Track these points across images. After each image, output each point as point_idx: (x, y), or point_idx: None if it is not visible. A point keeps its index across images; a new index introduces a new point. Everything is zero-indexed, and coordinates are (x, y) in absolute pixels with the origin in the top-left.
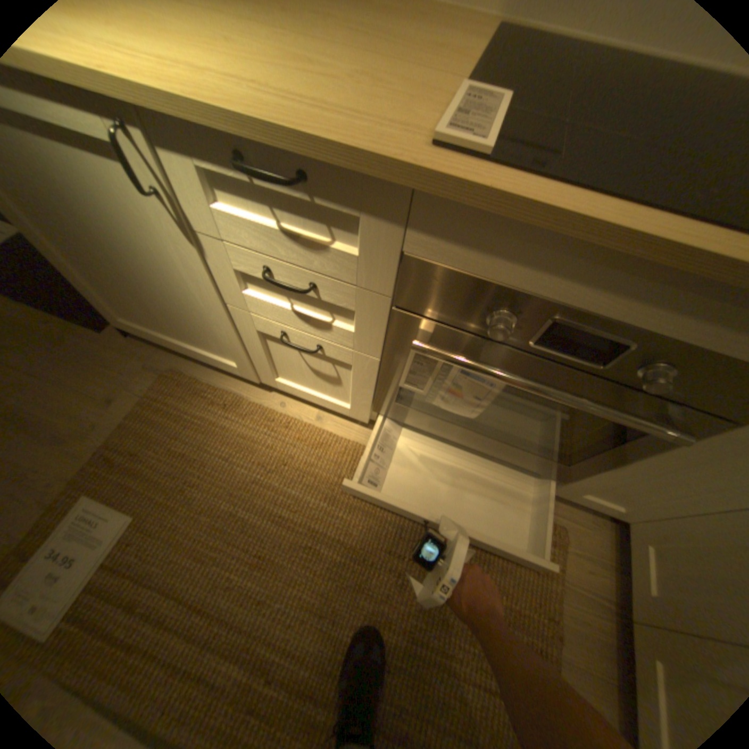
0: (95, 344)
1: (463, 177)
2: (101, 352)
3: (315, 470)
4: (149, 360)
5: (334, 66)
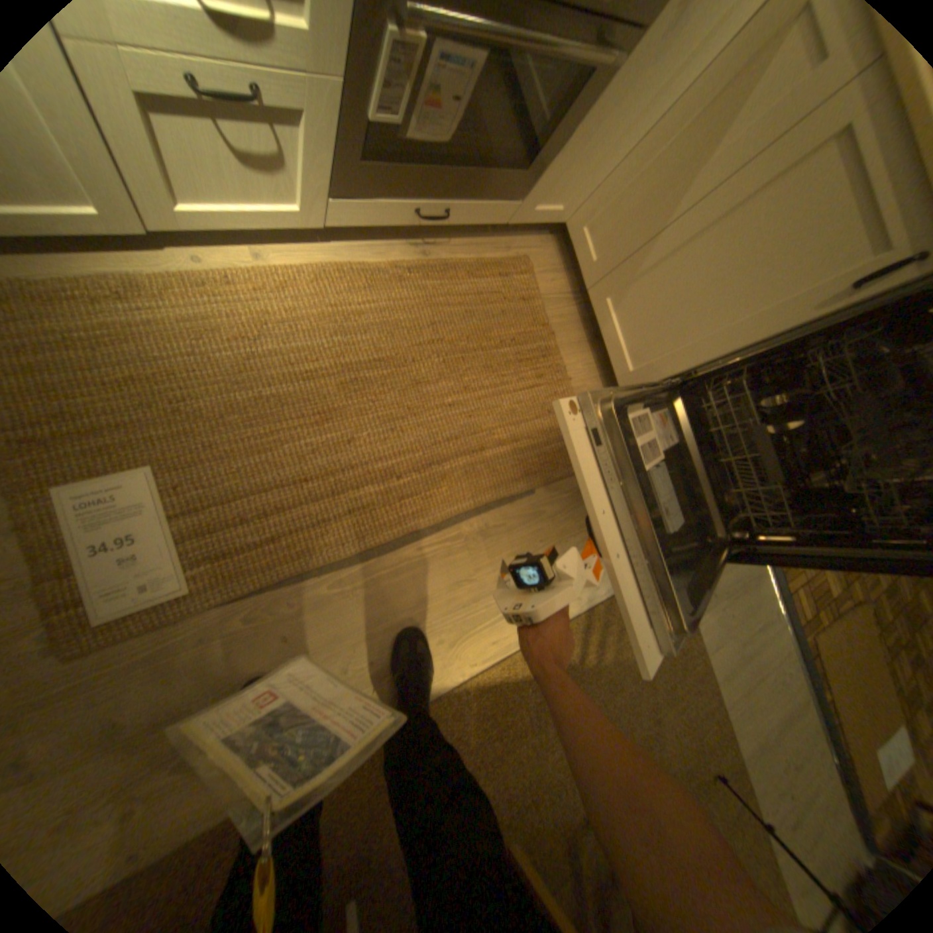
0: None
1: None
2: None
3: (303, 314)
4: None
5: None
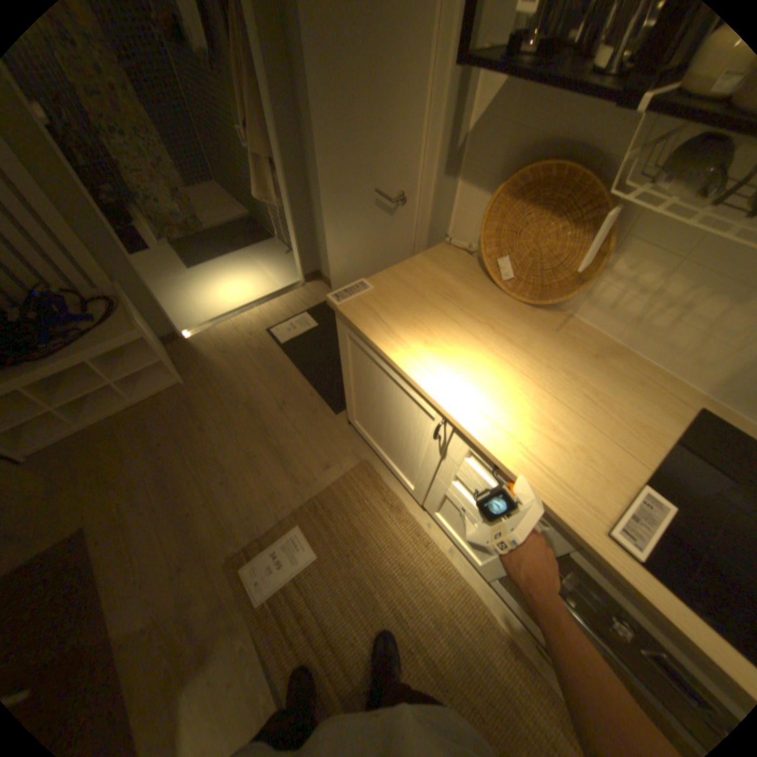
0: (331, 422)
1: (618, 571)
2: (332, 429)
3: (435, 595)
4: (356, 448)
5: (566, 440)
